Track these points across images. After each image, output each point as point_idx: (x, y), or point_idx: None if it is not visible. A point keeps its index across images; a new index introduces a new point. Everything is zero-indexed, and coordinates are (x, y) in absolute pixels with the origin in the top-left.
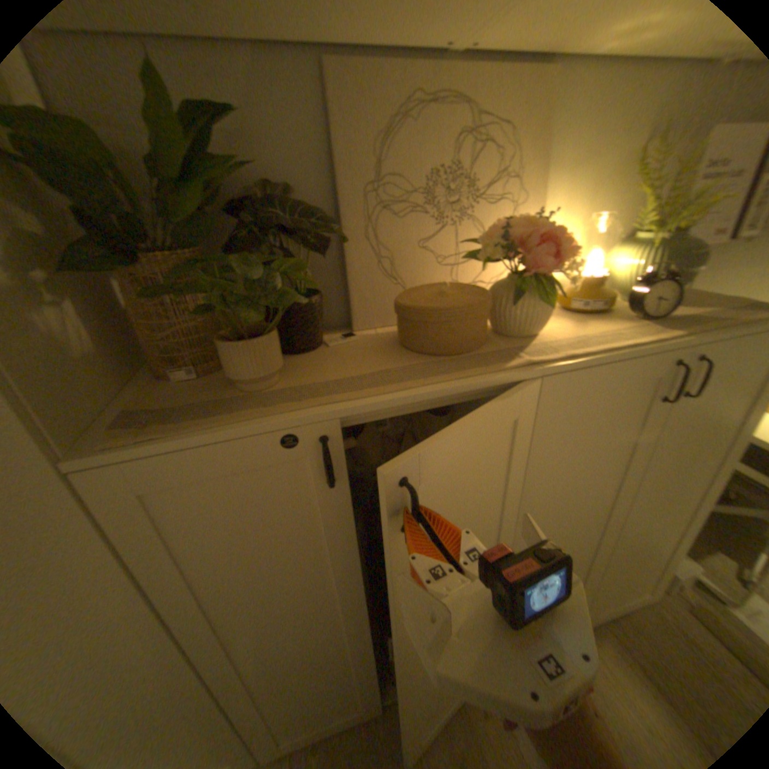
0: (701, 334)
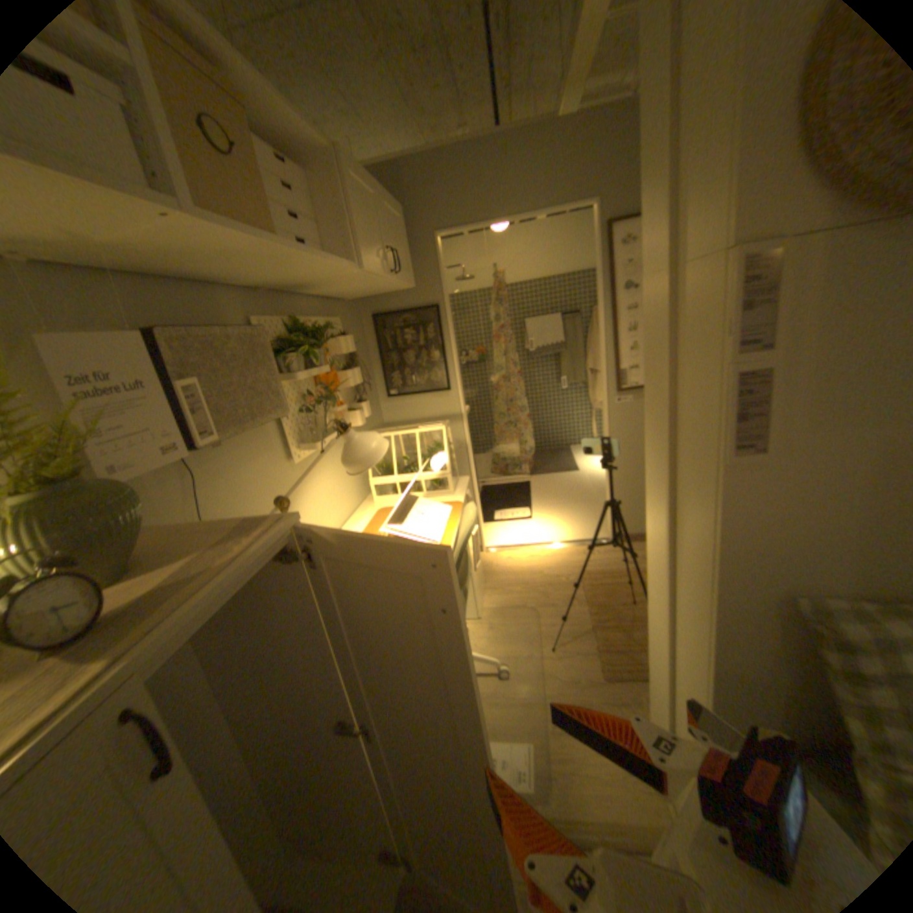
0: (139, 637)
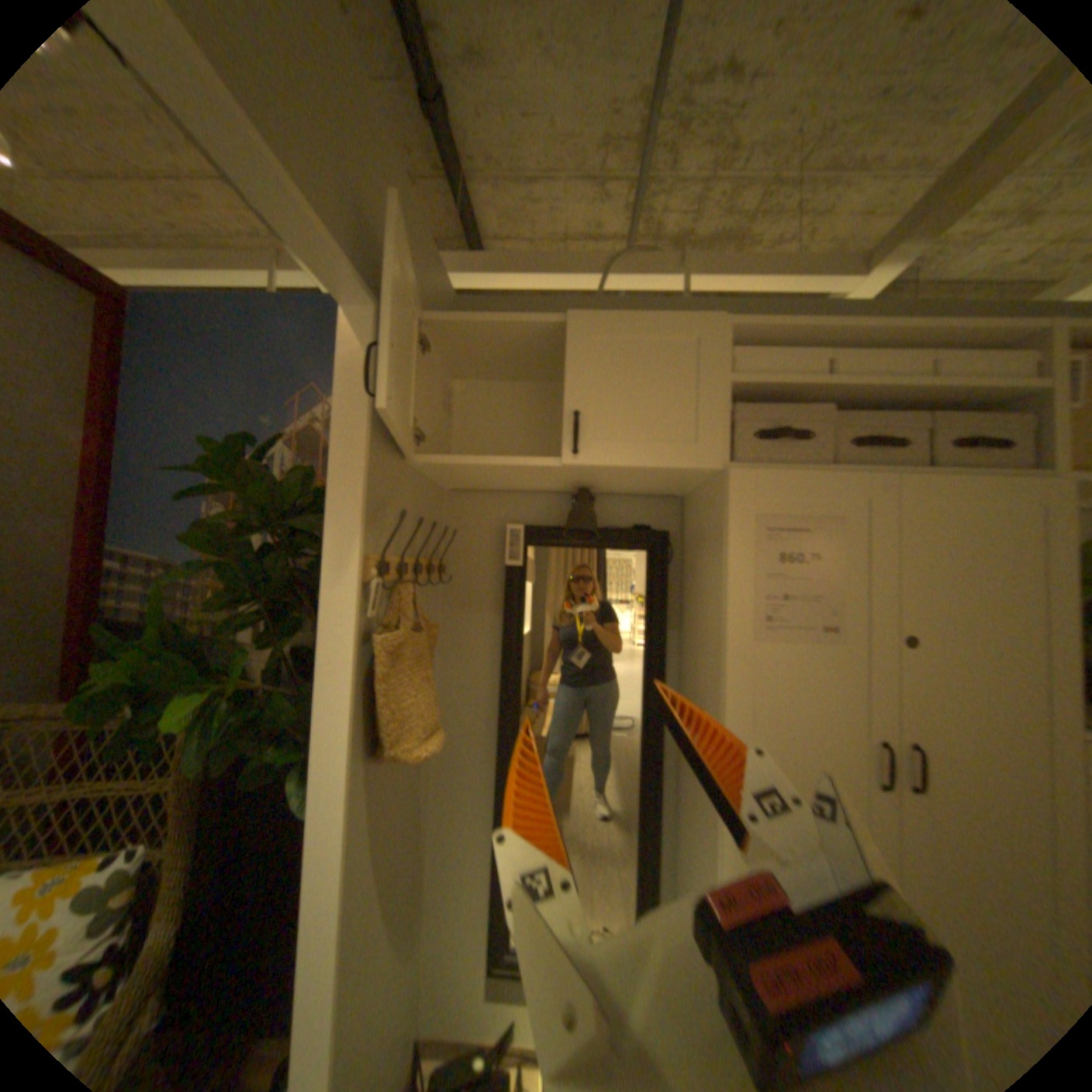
0: None
